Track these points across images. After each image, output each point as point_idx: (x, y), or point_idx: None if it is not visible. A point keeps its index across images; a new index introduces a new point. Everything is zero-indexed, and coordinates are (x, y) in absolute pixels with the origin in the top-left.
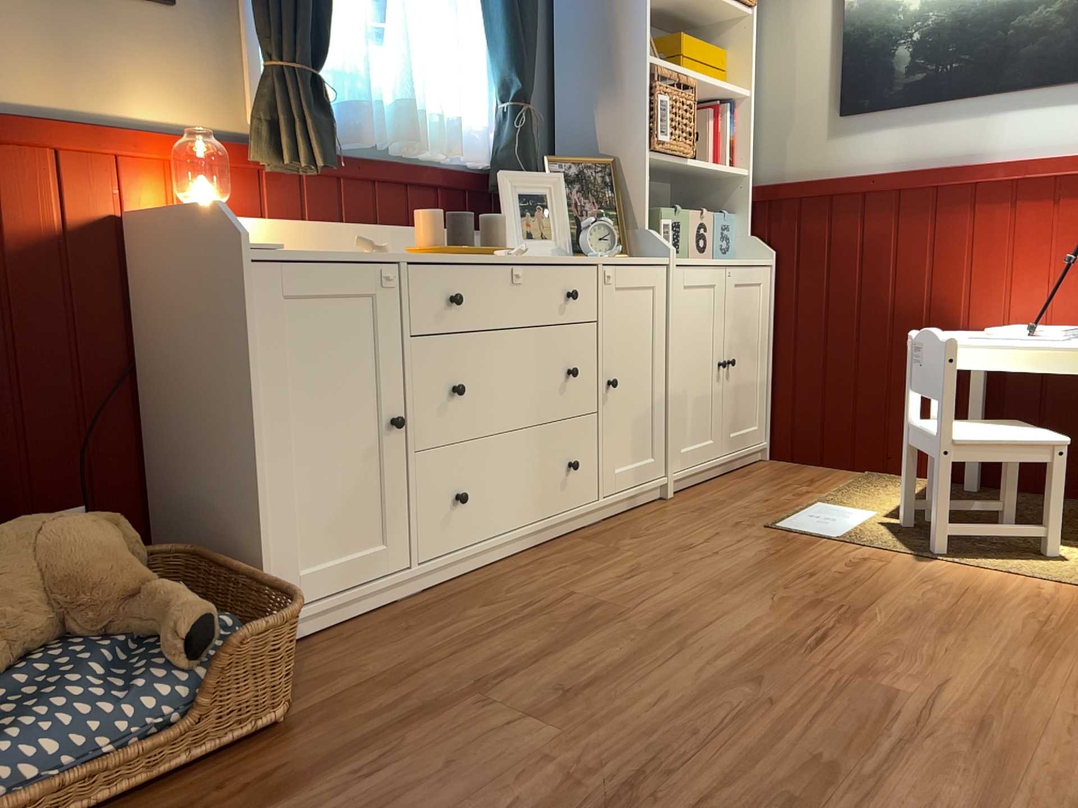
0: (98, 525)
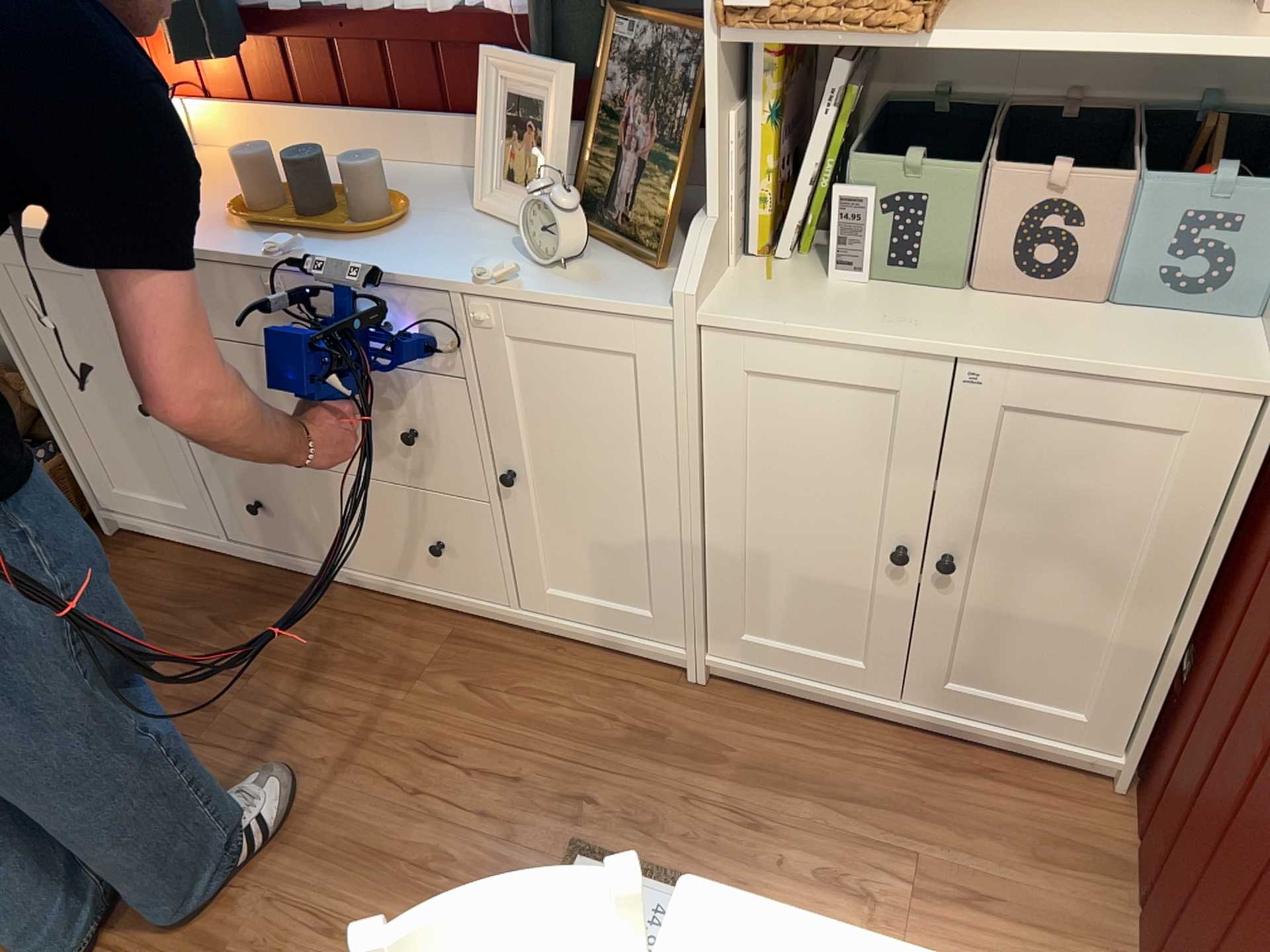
0: None
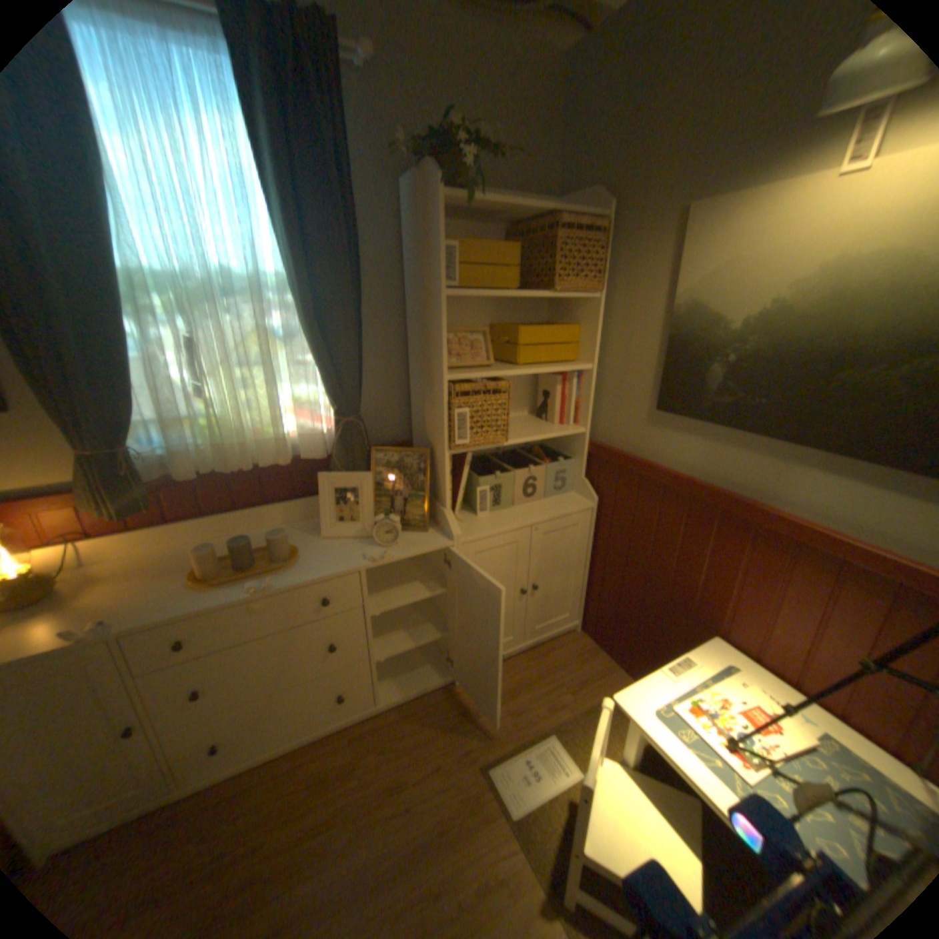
0: None
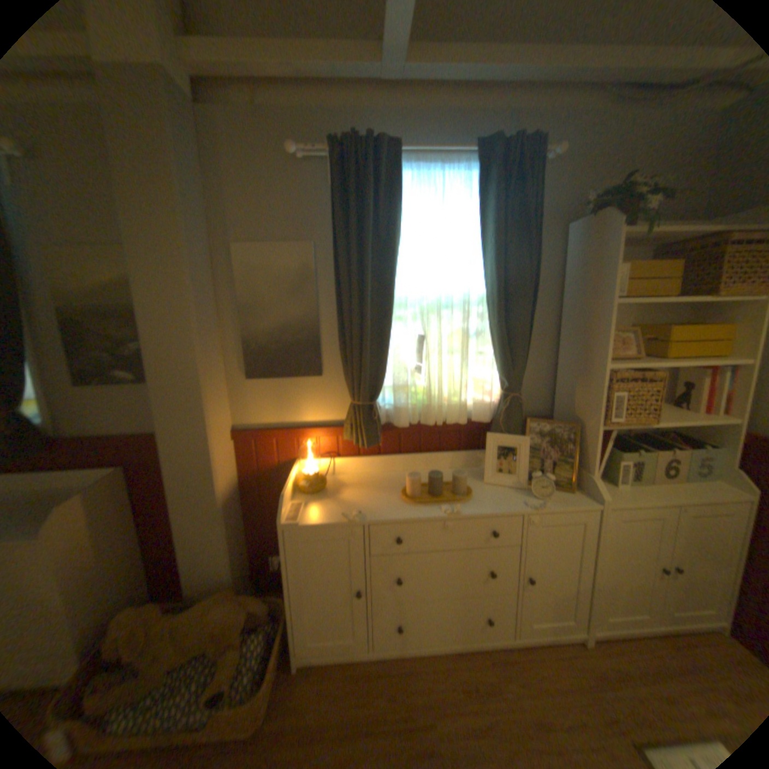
0: (229, 615)
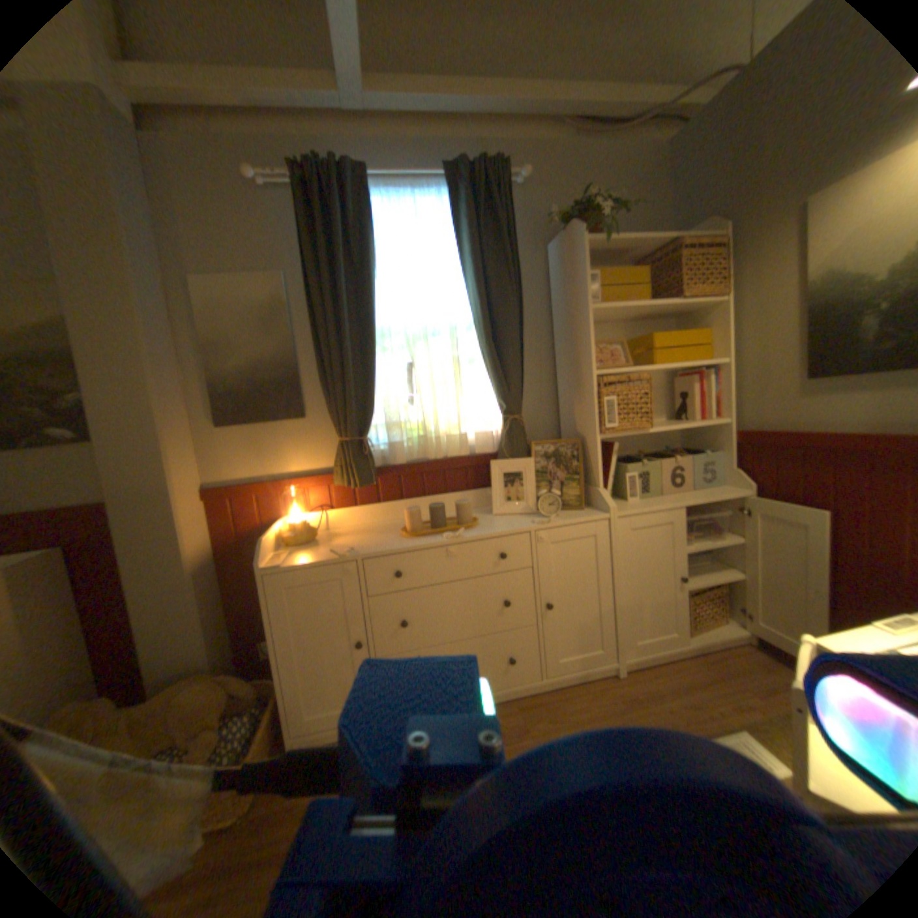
0: (204, 692)
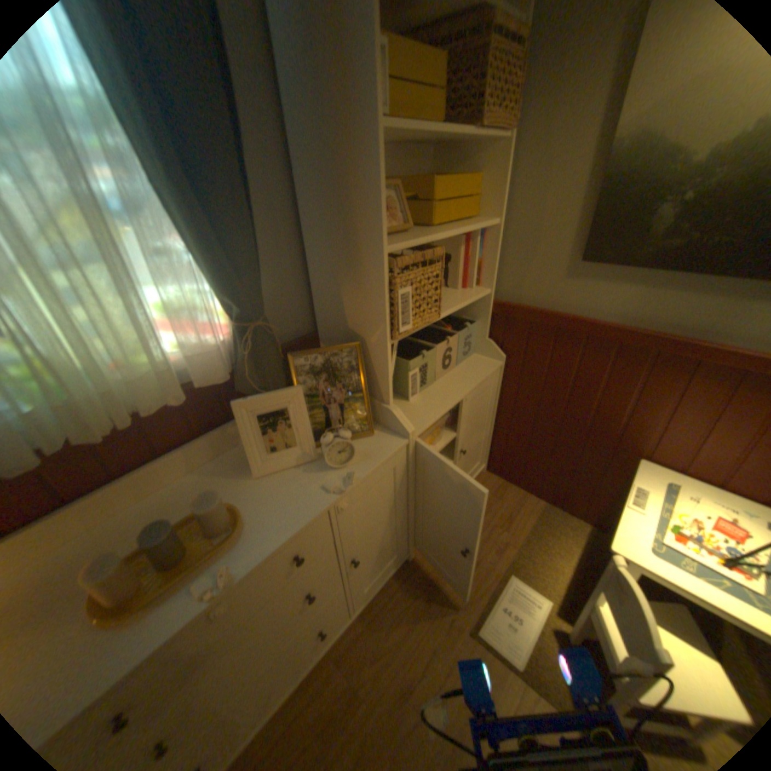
0: None
